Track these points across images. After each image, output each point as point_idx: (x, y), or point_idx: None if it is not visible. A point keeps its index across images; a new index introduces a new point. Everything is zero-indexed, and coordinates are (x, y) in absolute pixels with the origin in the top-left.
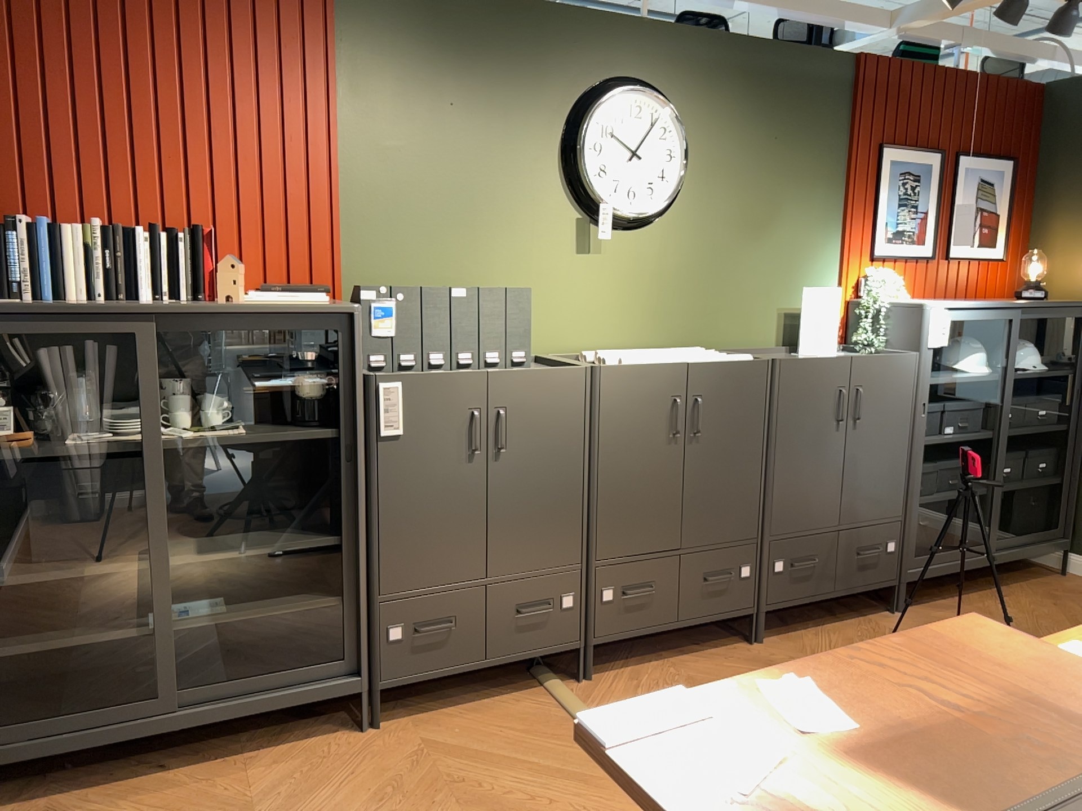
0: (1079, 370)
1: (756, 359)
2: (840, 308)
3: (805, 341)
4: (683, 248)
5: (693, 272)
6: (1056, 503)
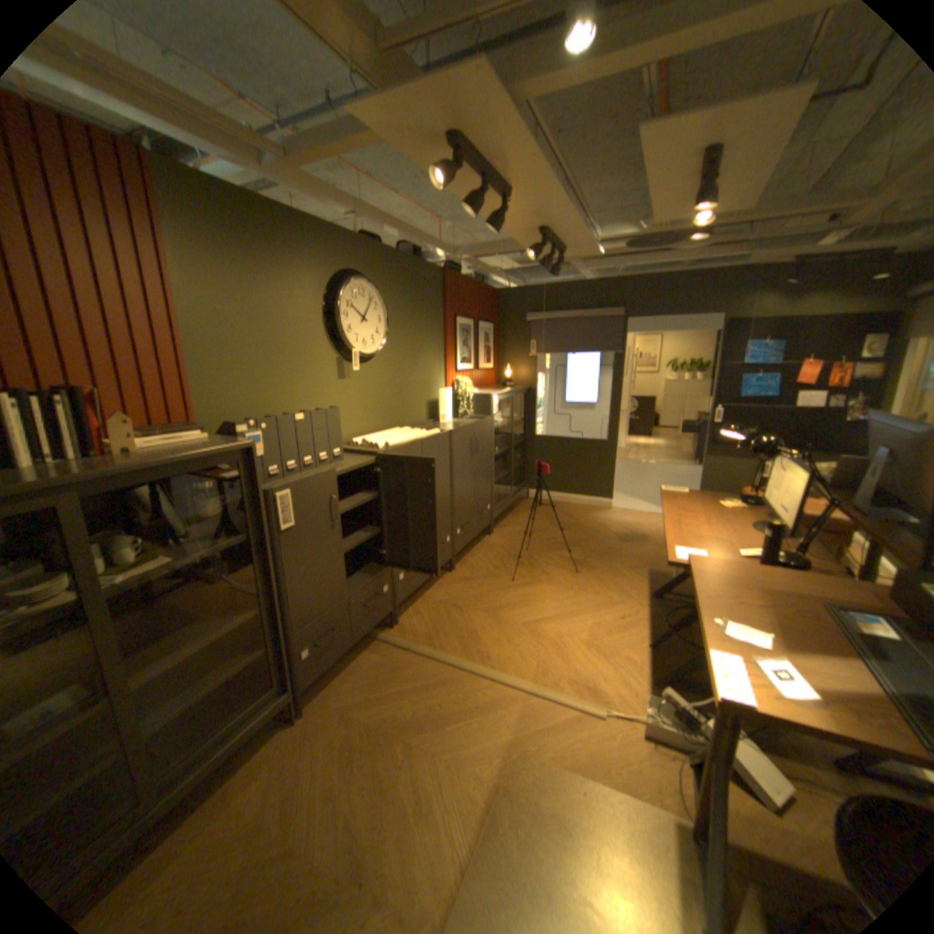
0: (527, 415)
1: (443, 432)
2: (452, 398)
3: (441, 416)
4: (387, 372)
5: (392, 385)
6: (521, 470)
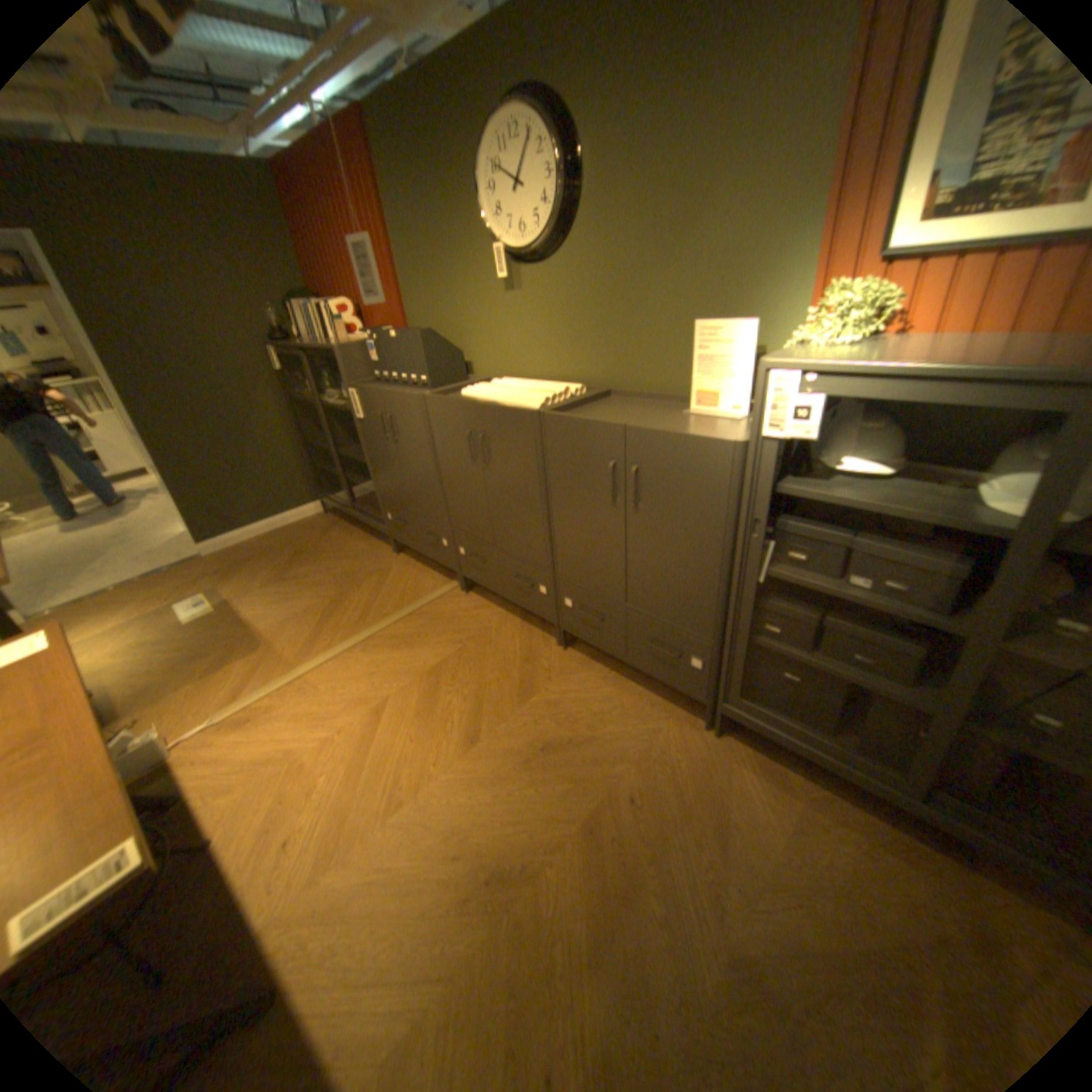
0: None
1: (530, 409)
2: (756, 351)
3: (697, 393)
4: (586, 276)
5: (597, 302)
6: None
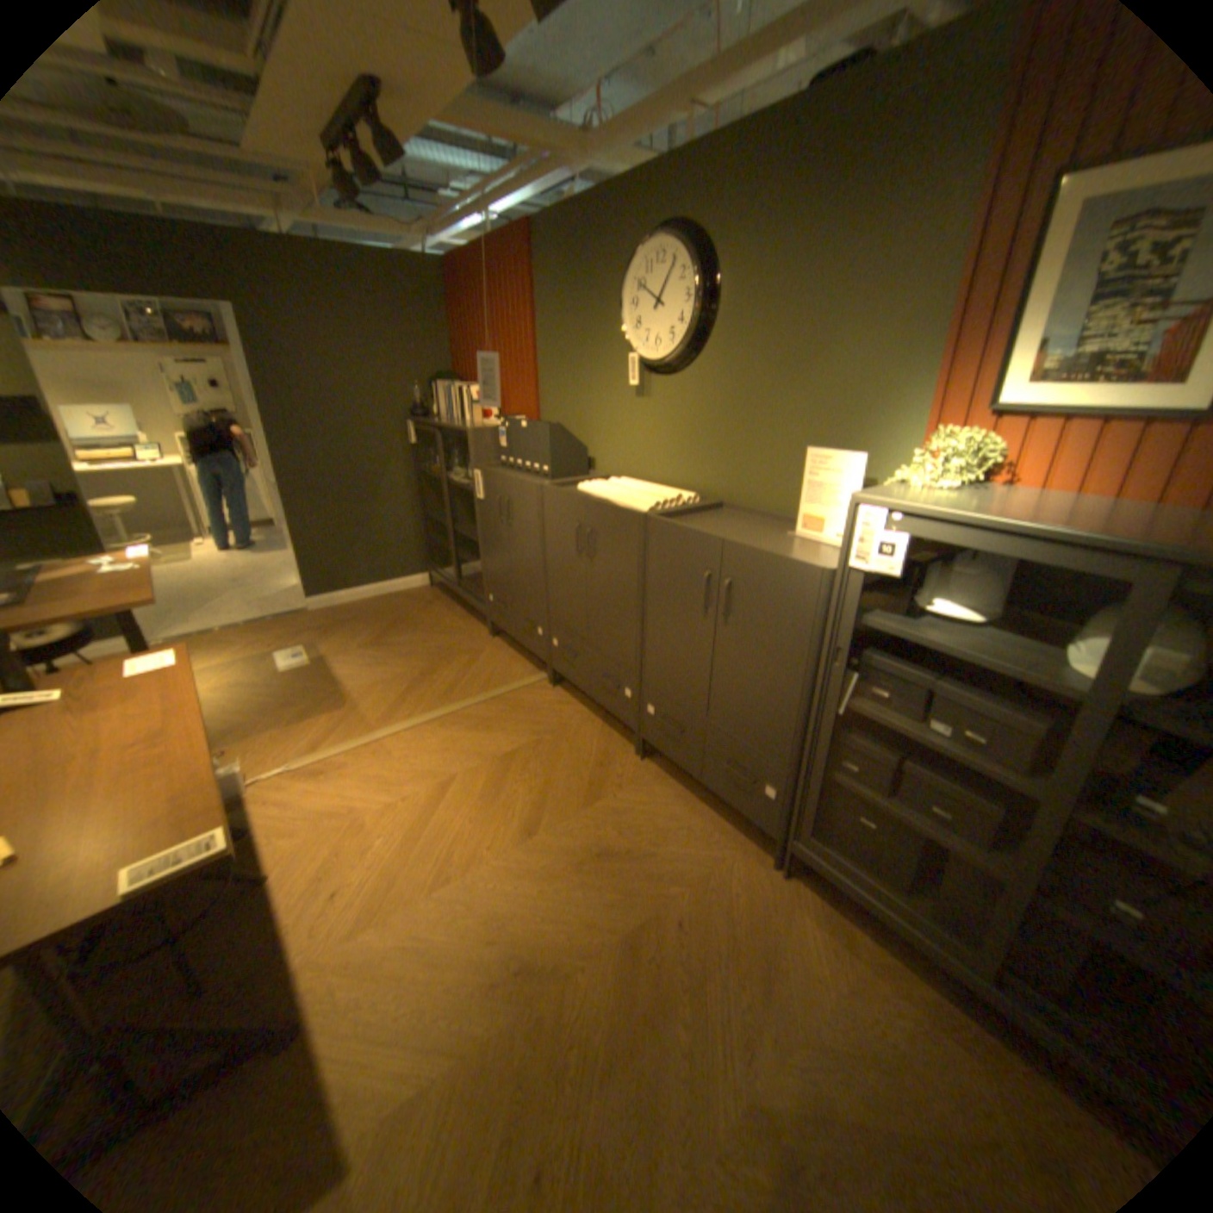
0: None
1: (638, 512)
2: (863, 484)
3: (804, 517)
4: (713, 392)
5: (720, 418)
6: None
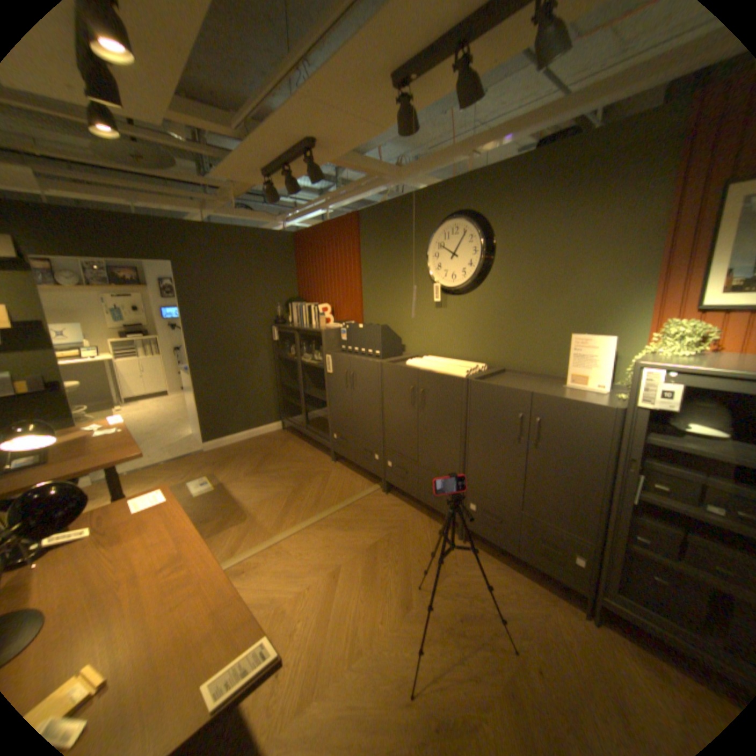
0: None
1: (460, 377)
2: (616, 354)
3: (573, 375)
4: (493, 304)
5: (499, 318)
6: None
